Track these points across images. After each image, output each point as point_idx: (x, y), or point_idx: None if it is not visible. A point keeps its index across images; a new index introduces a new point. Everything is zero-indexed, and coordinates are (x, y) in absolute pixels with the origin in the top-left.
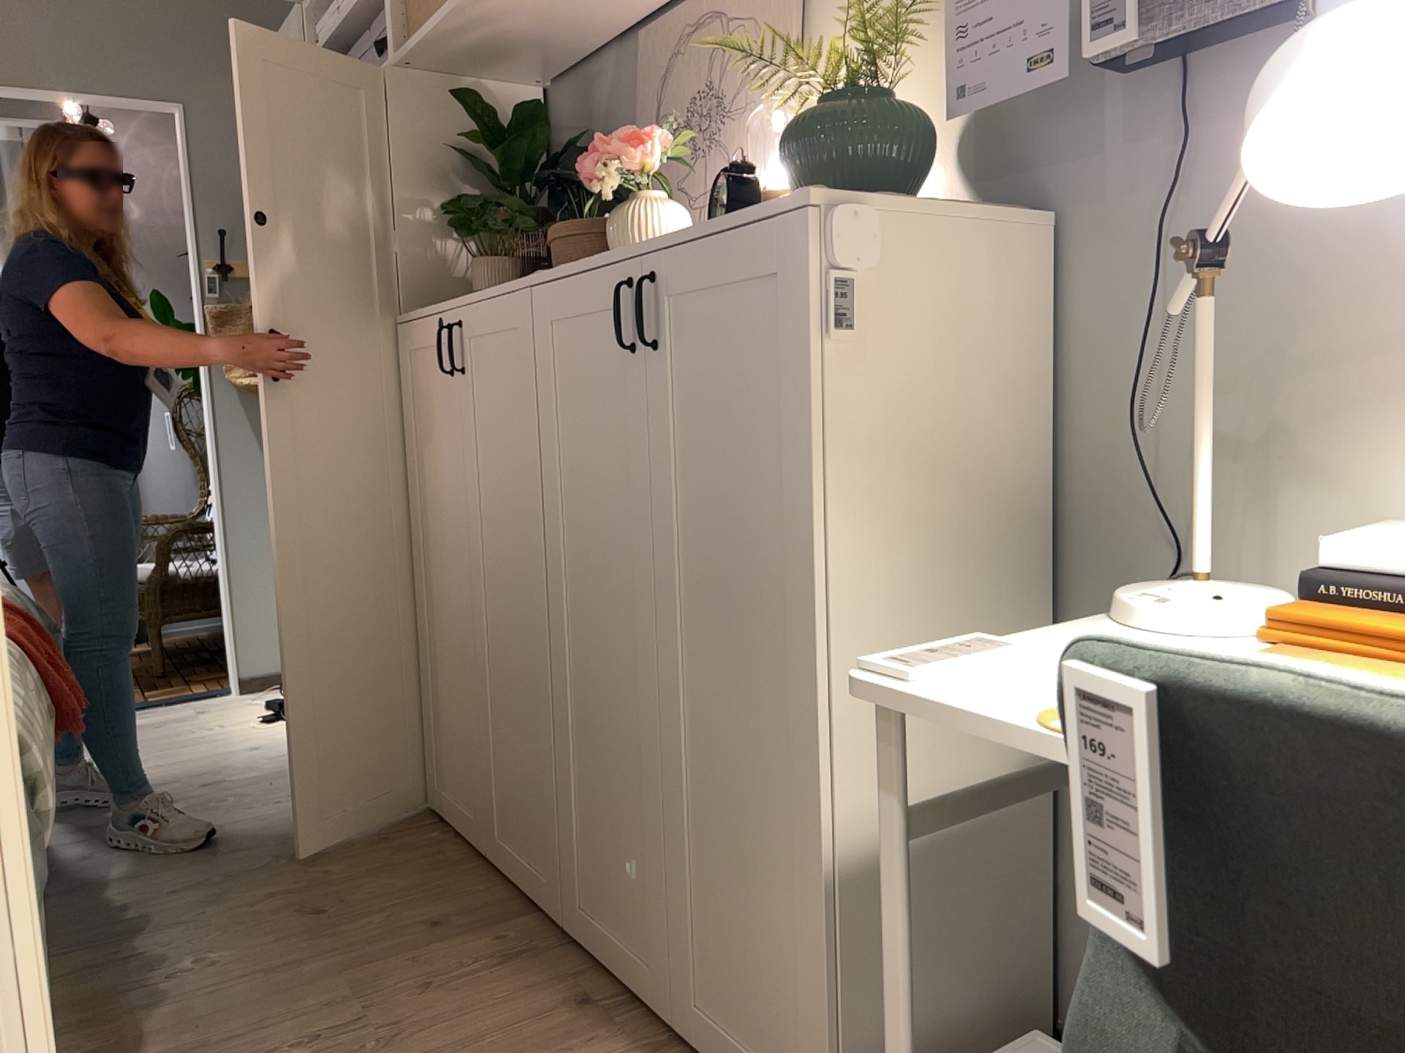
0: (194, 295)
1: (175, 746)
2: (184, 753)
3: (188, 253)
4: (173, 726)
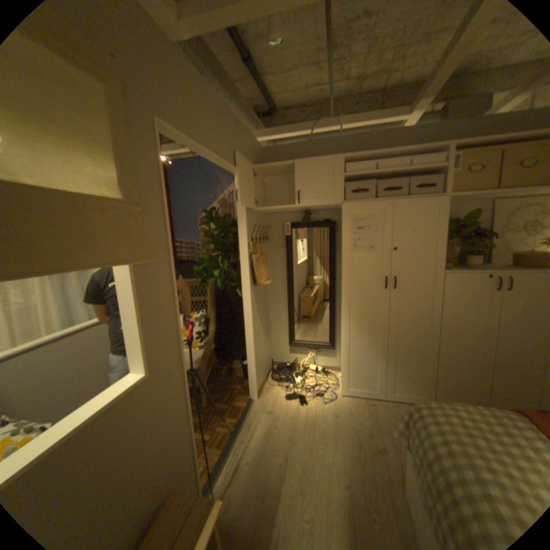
0: (244, 251)
1: (309, 430)
2: (323, 431)
3: (239, 234)
4: (280, 424)
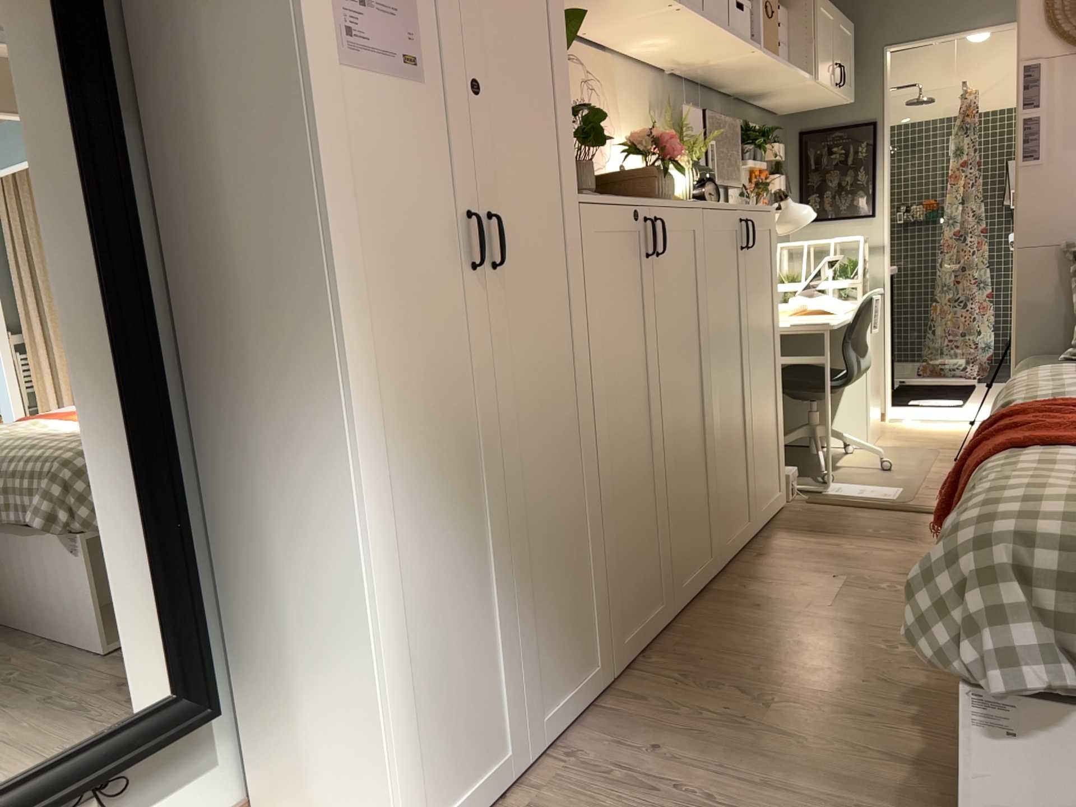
0: None
1: None
2: None
3: None
4: None
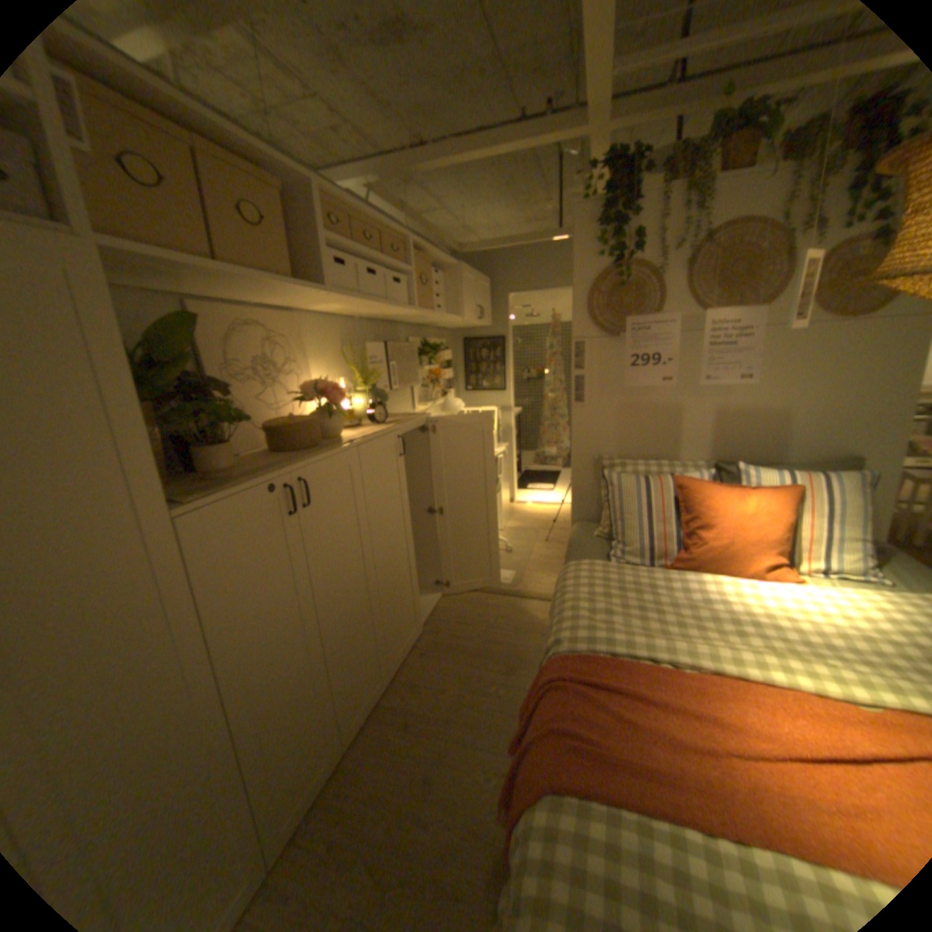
0: None
1: None
2: None
3: None
4: None
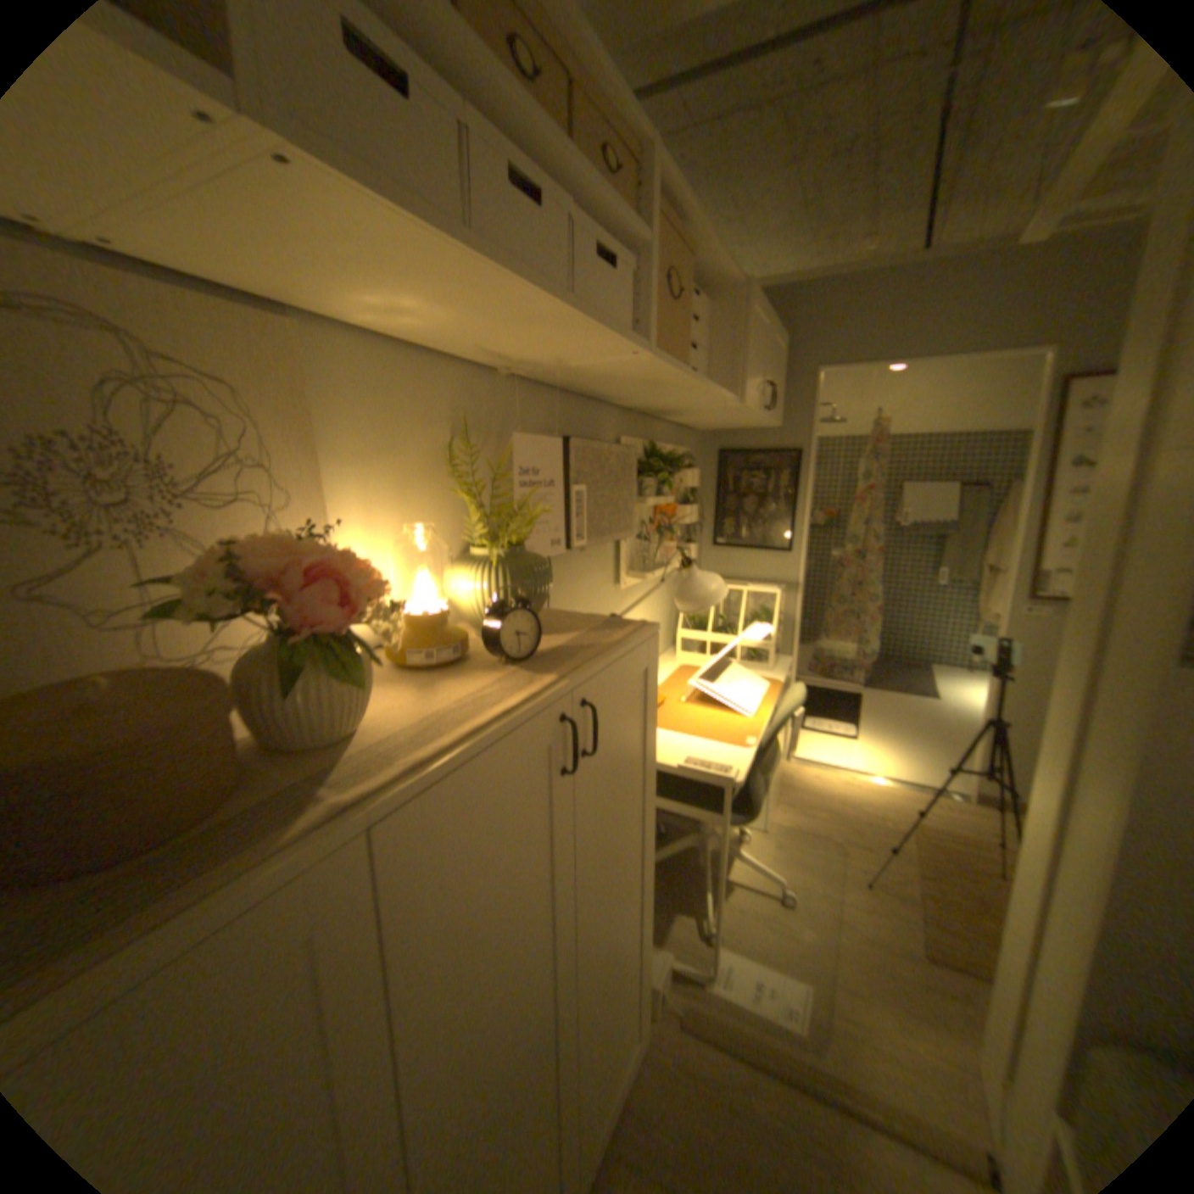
0: None
1: None
2: None
3: None
4: None
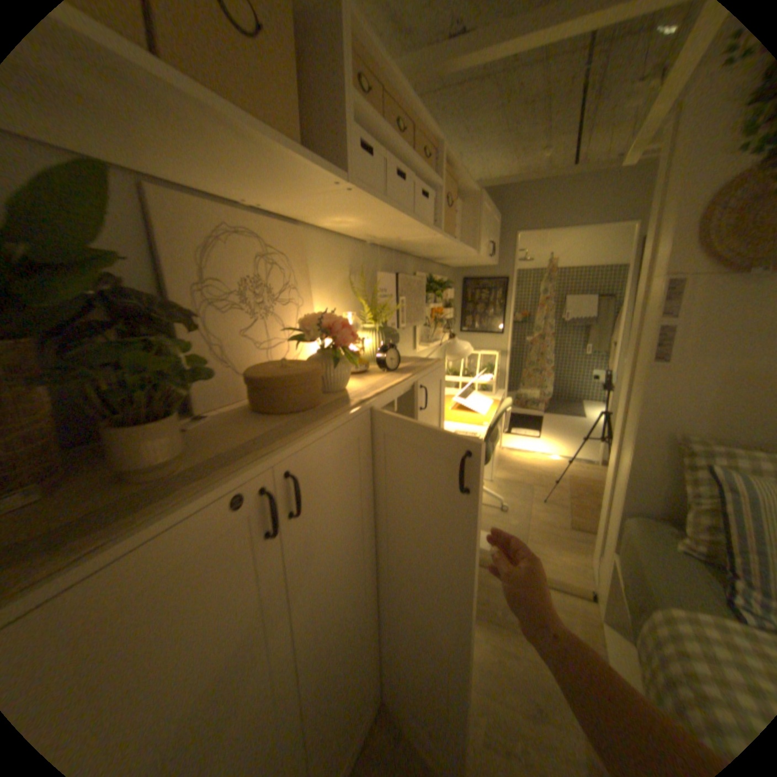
0: None
1: None
2: None
3: None
4: None
